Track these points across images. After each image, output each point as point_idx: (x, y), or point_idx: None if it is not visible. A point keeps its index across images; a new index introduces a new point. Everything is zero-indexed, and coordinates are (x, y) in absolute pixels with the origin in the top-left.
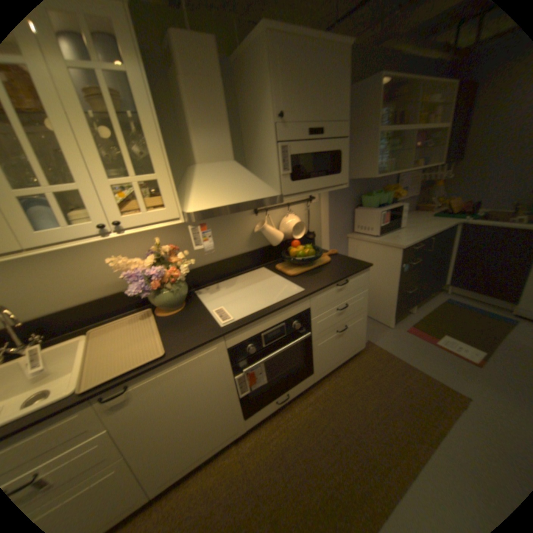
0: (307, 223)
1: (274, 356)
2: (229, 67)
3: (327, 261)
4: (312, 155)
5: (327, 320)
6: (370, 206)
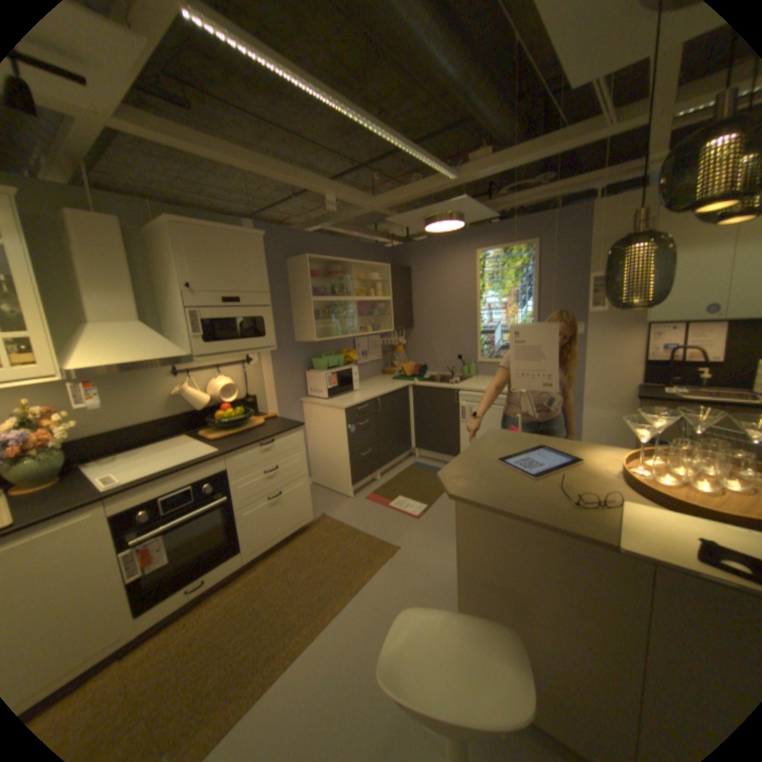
0: (245, 386)
1: (173, 524)
2: (139, 237)
3: (261, 424)
4: (229, 320)
5: (252, 484)
6: (320, 369)
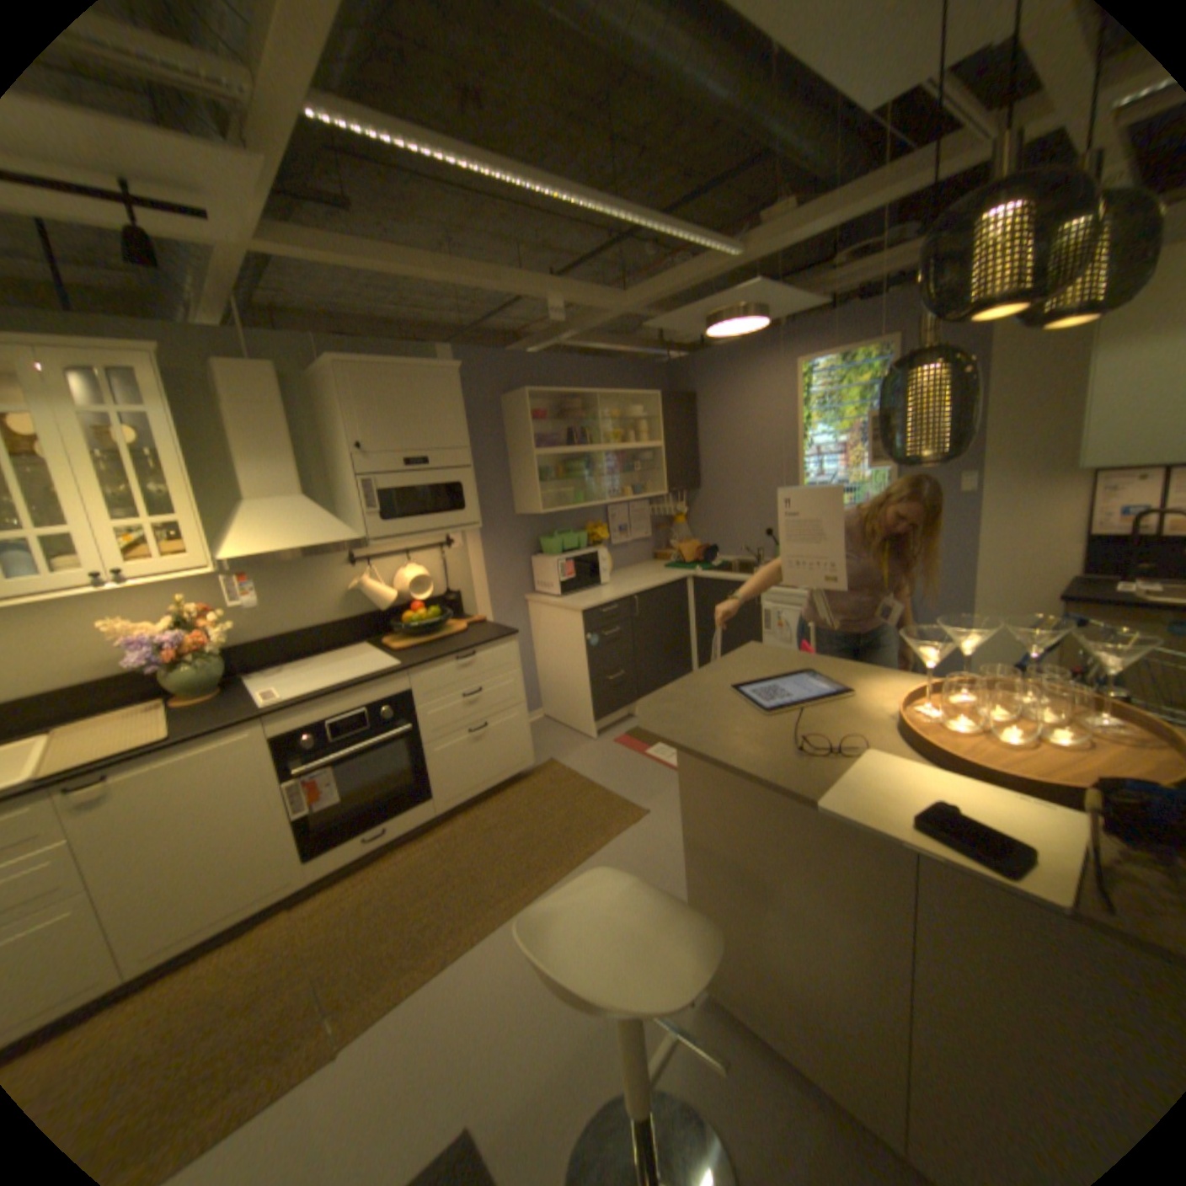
0: (444, 577)
1: (344, 754)
2: (302, 384)
3: (463, 631)
4: (414, 489)
5: (446, 710)
6: (551, 553)
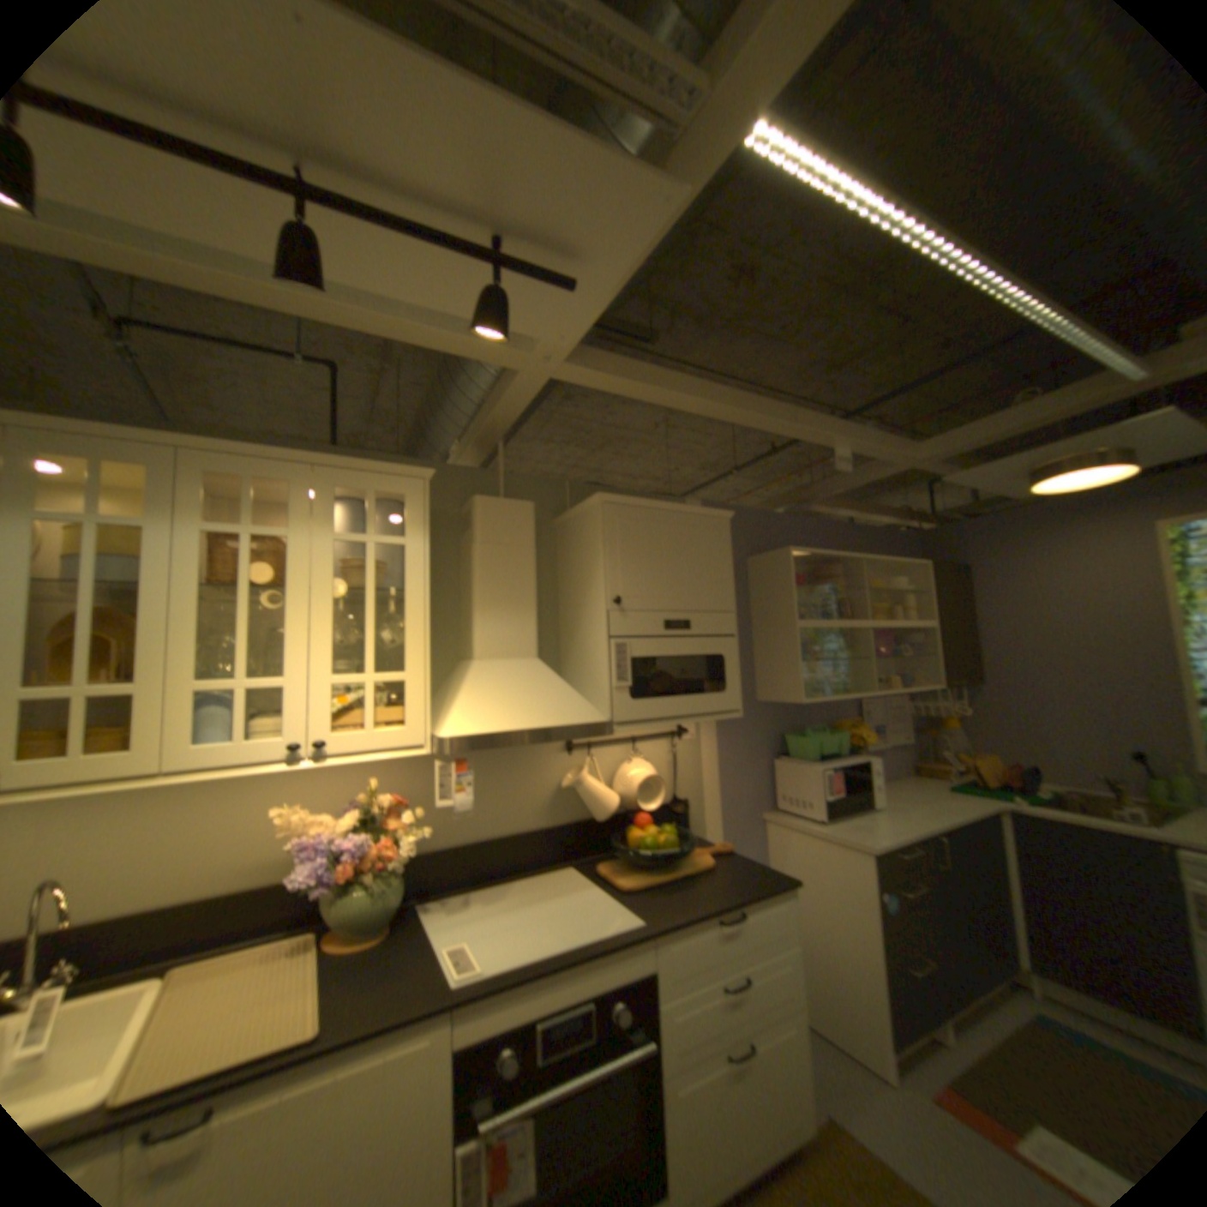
0: (672, 781)
1: (559, 1100)
2: (551, 533)
3: (708, 869)
4: (670, 661)
5: (701, 1019)
6: (804, 758)
